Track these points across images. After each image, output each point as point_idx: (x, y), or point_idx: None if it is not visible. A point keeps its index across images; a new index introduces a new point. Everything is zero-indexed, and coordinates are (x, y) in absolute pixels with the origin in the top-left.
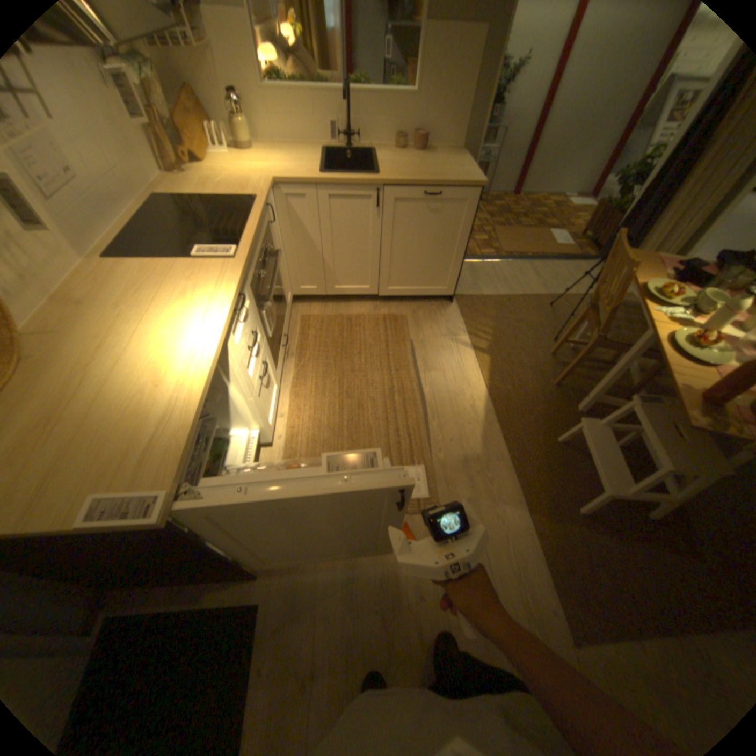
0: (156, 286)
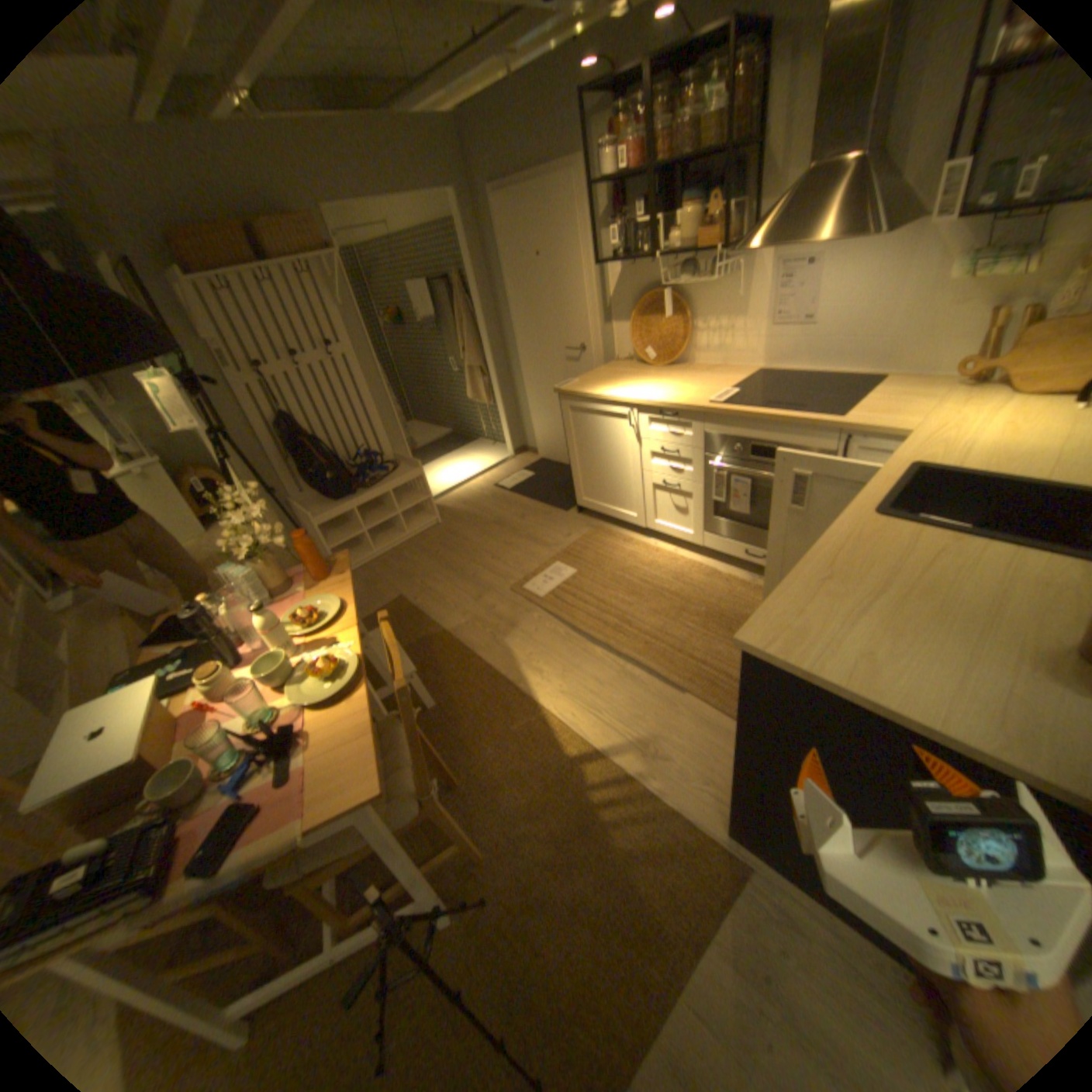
0: (698, 384)
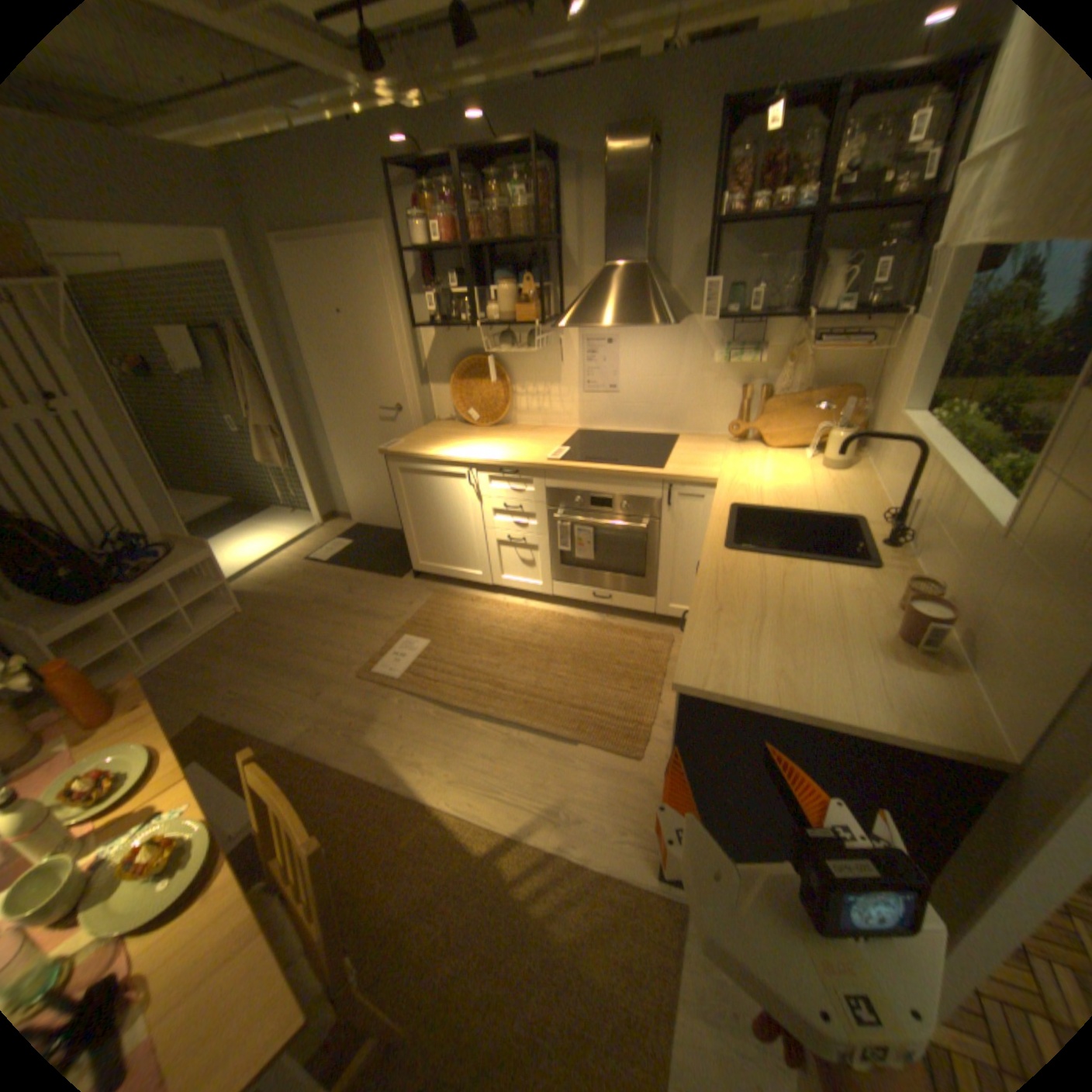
0: (529, 444)
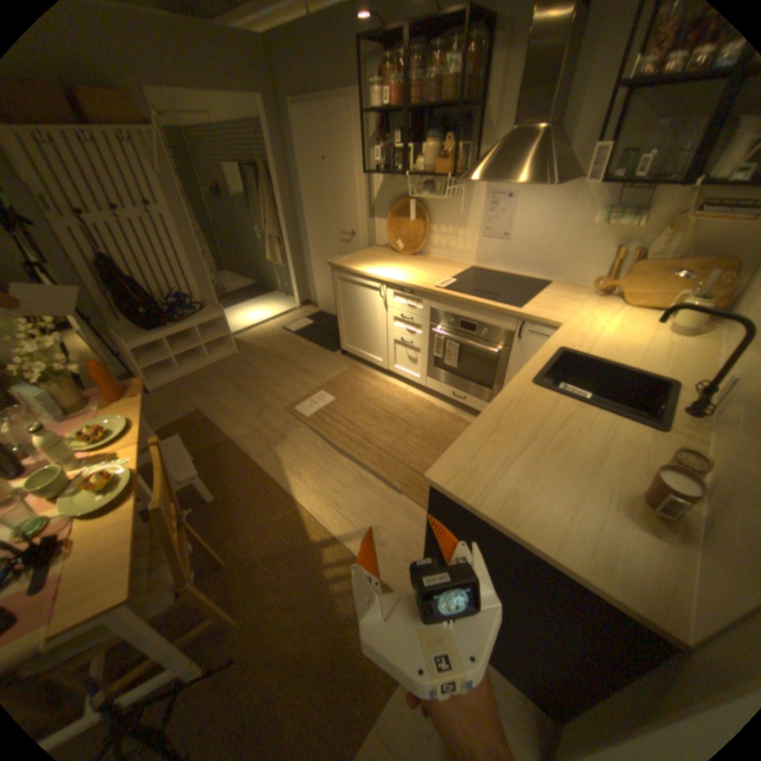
0: (430, 272)
